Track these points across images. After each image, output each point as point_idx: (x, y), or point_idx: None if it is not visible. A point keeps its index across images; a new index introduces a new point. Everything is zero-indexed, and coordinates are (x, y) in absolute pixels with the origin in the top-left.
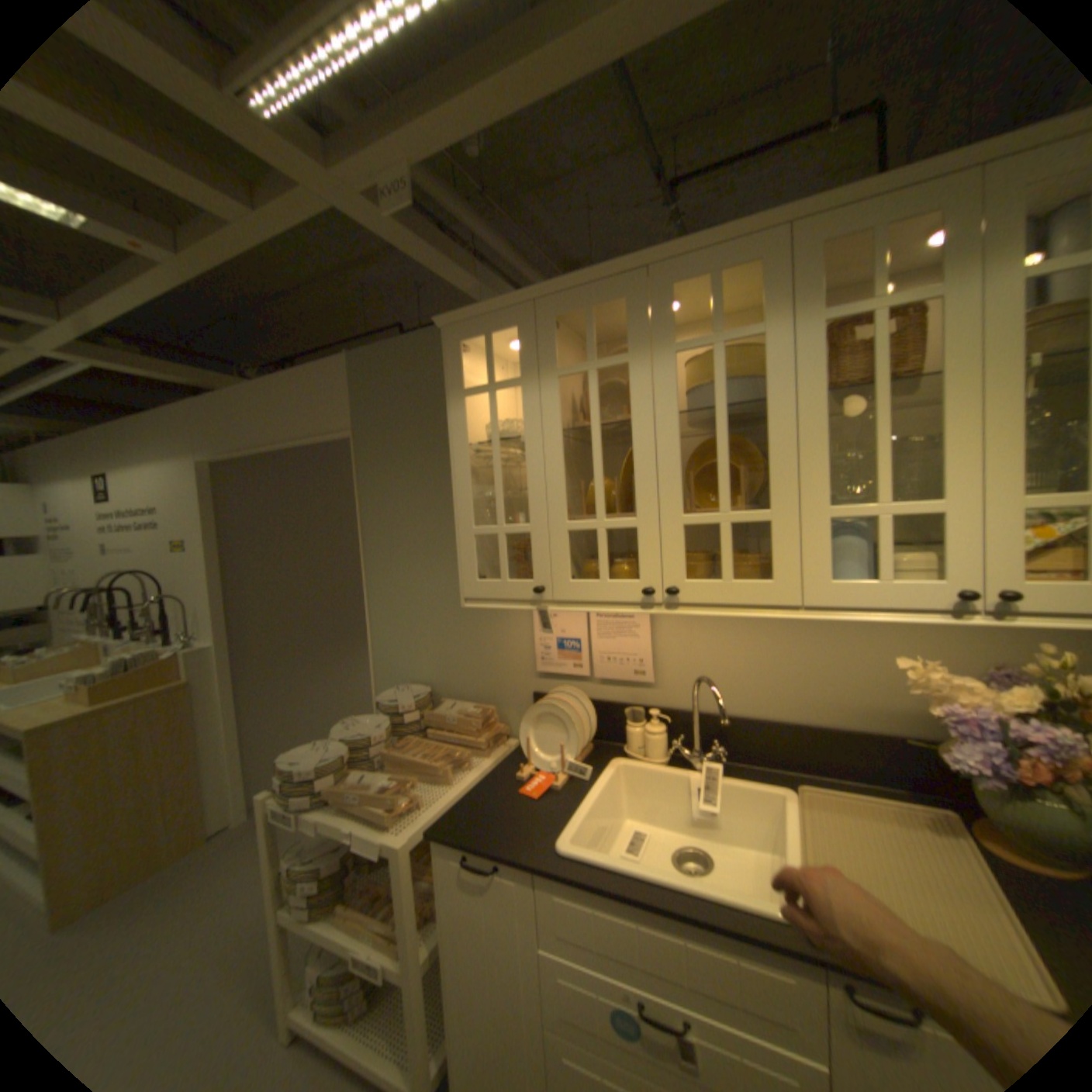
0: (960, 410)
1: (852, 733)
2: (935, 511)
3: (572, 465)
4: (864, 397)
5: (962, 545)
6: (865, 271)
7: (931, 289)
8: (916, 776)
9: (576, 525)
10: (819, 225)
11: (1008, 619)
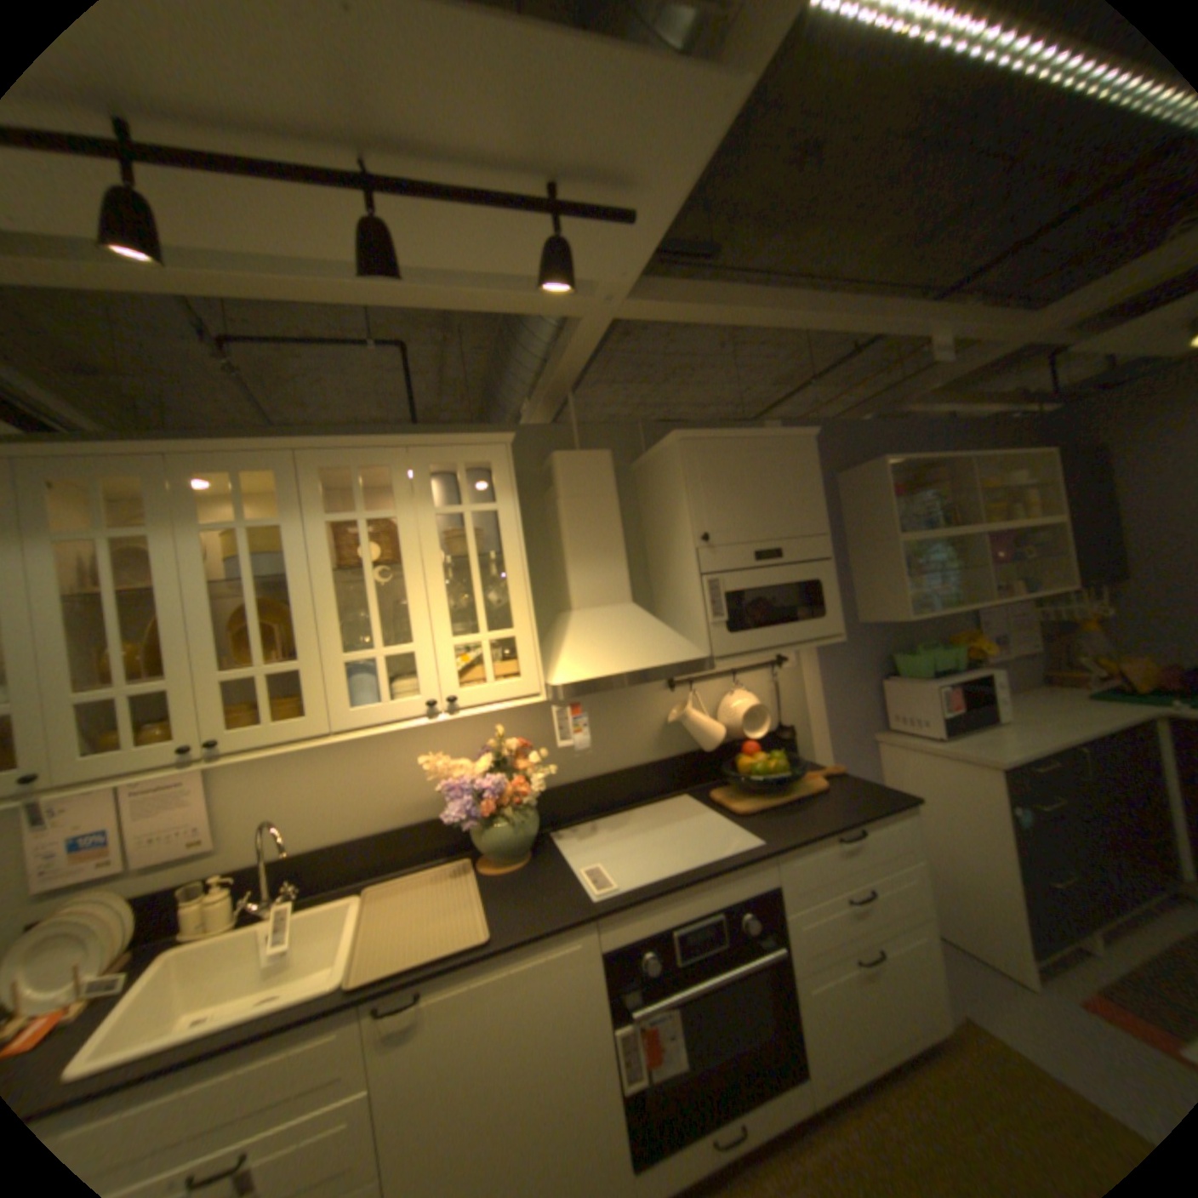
0: (415, 587)
1: (404, 827)
2: (410, 651)
3: (84, 630)
4: (377, 570)
5: (427, 671)
6: (370, 482)
7: (391, 512)
8: (449, 843)
9: (90, 695)
10: (317, 457)
11: (457, 713)
